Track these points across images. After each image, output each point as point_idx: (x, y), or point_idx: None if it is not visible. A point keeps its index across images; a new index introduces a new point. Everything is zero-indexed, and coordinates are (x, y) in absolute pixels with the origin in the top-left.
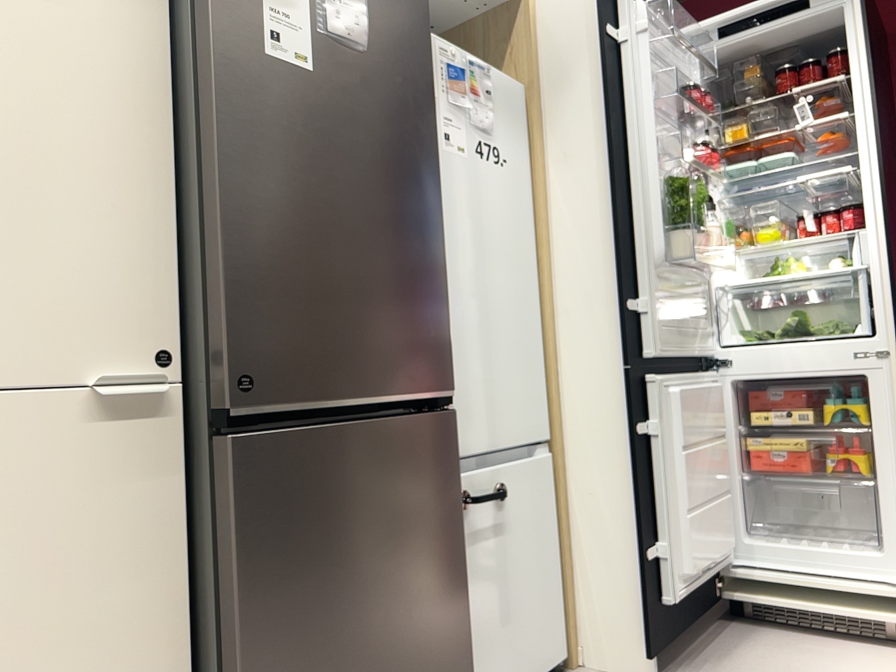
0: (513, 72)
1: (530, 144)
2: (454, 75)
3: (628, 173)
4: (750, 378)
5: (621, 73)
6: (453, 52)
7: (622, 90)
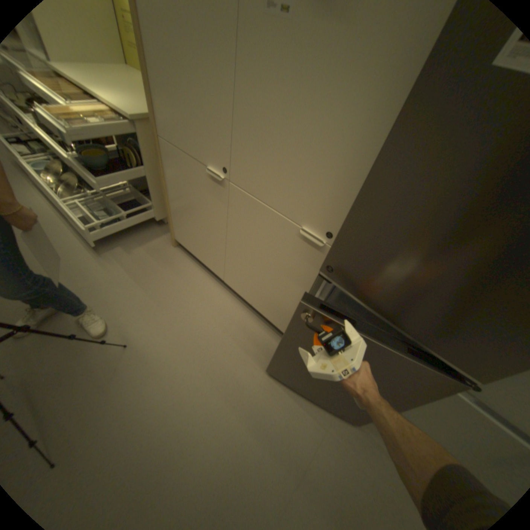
0: None
1: None
2: None
3: None
4: None
5: None
6: None
7: None
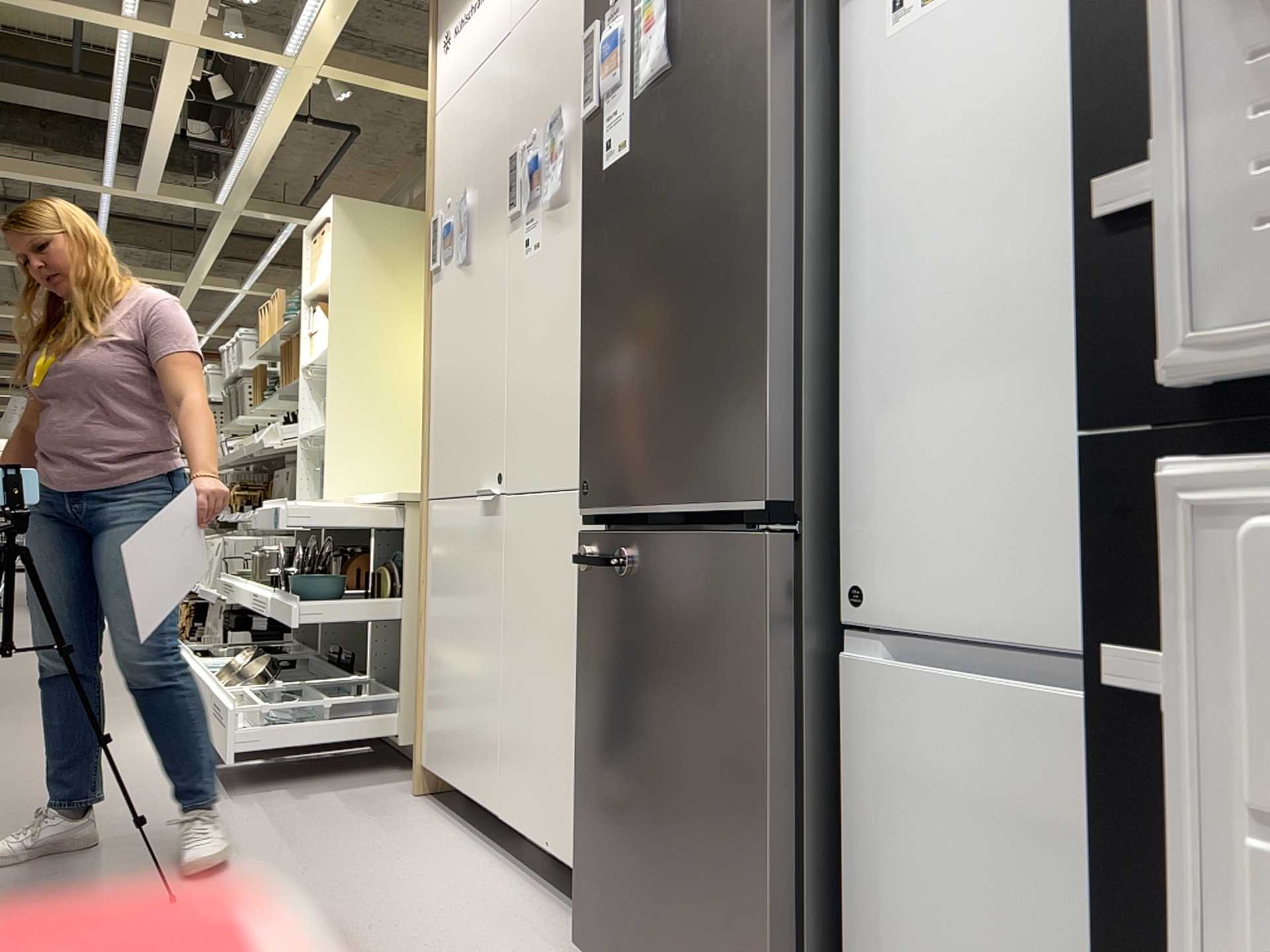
0: None
1: None
2: None
3: None
4: None
5: None
6: None
7: None
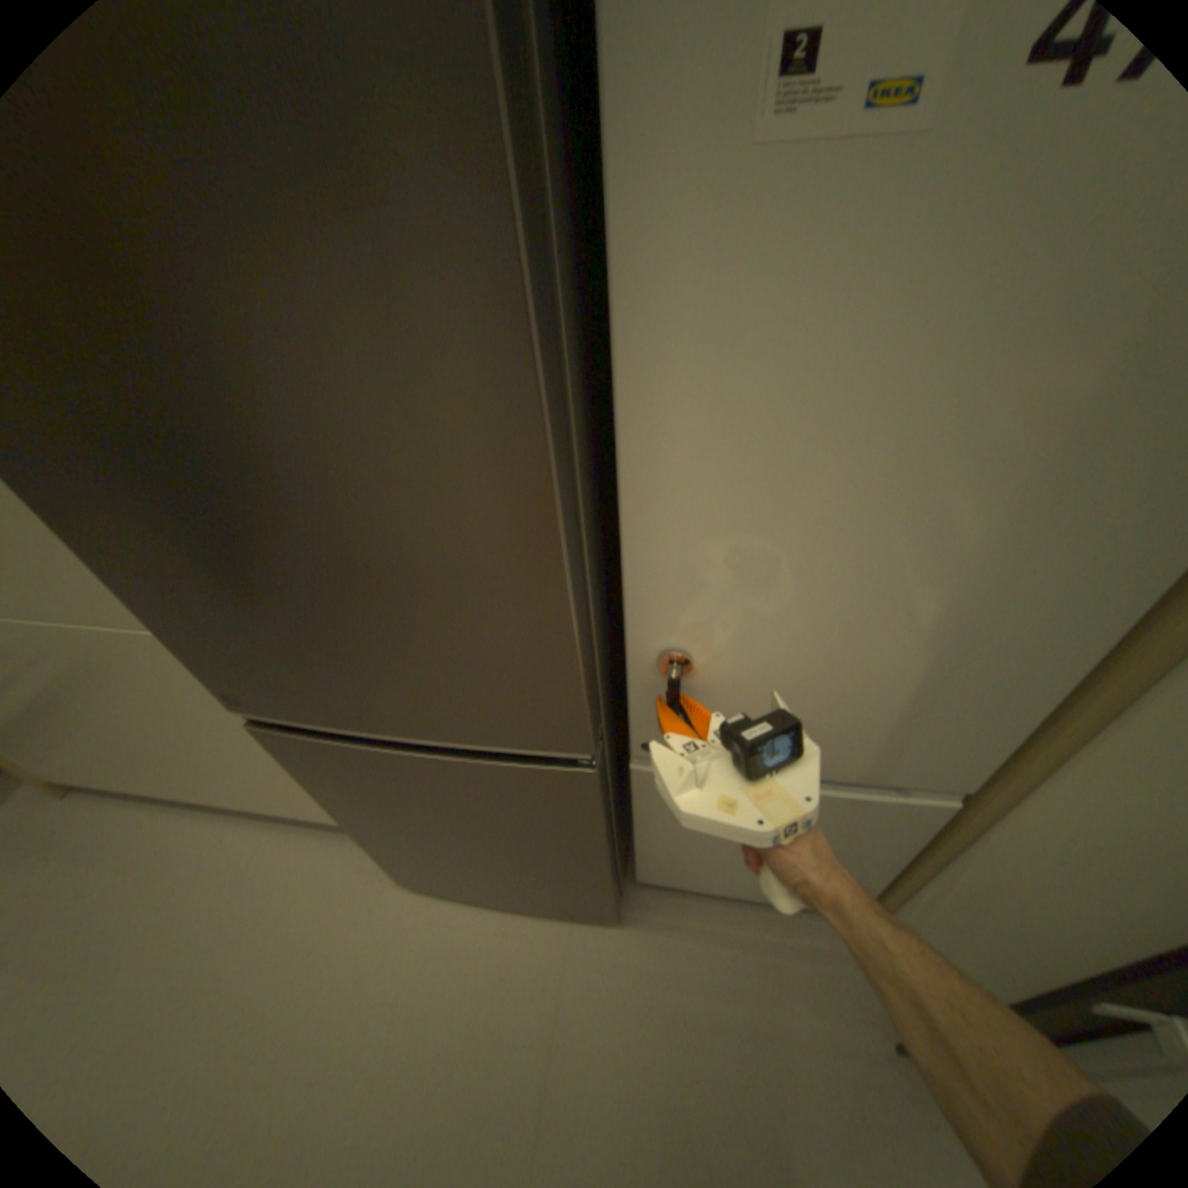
0: None
1: None
2: None
3: None
4: None
5: None
6: None
7: None
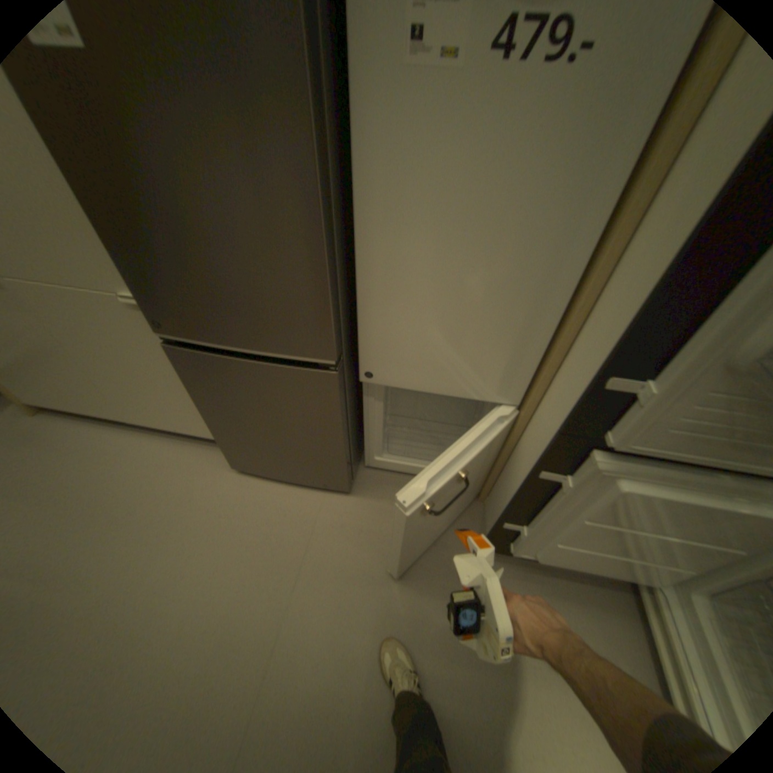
0: None
1: None
2: None
3: None
4: None
5: None
6: None
7: None
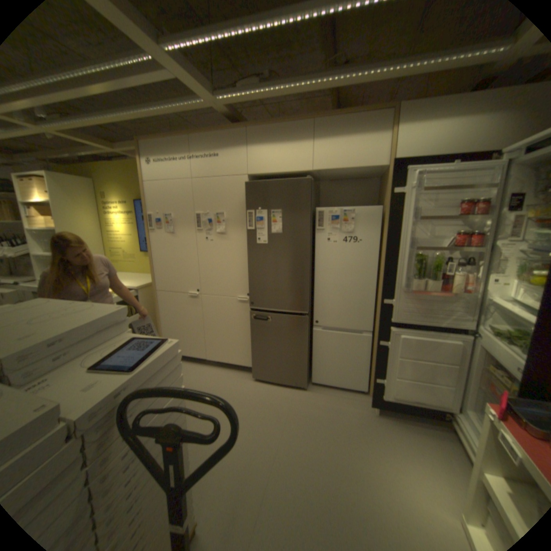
0: (386, 197)
1: (384, 228)
2: (335, 219)
3: (398, 251)
4: (486, 349)
5: (402, 208)
6: (336, 211)
7: (401, 215)
